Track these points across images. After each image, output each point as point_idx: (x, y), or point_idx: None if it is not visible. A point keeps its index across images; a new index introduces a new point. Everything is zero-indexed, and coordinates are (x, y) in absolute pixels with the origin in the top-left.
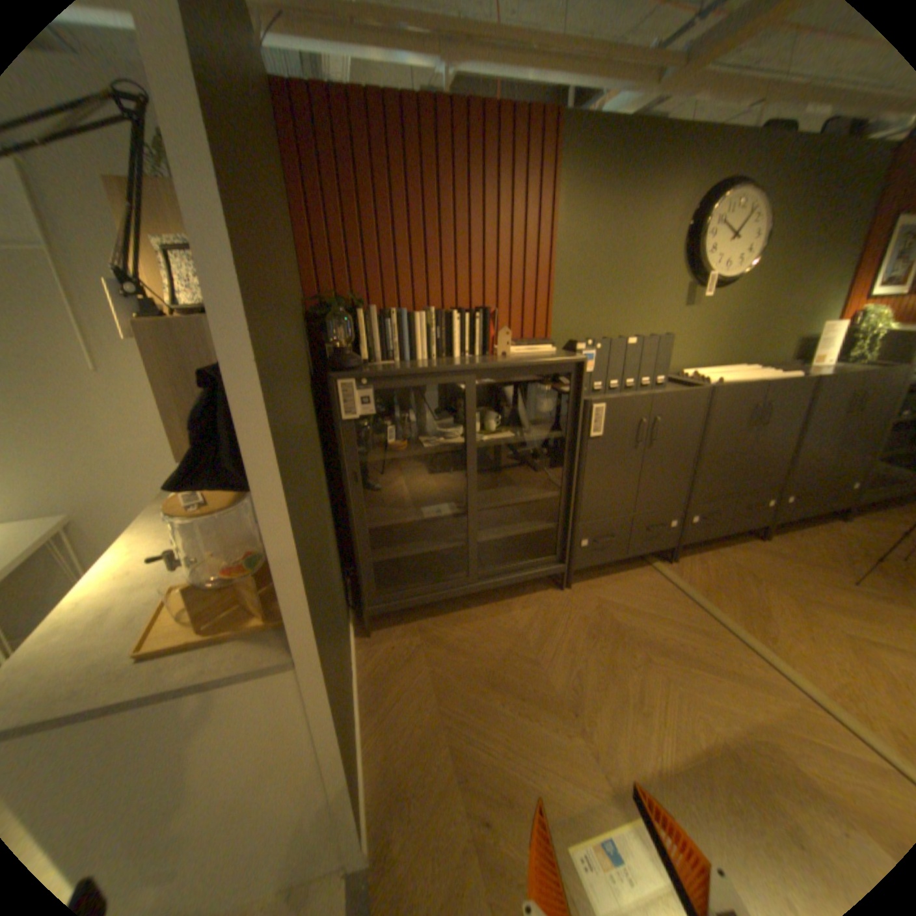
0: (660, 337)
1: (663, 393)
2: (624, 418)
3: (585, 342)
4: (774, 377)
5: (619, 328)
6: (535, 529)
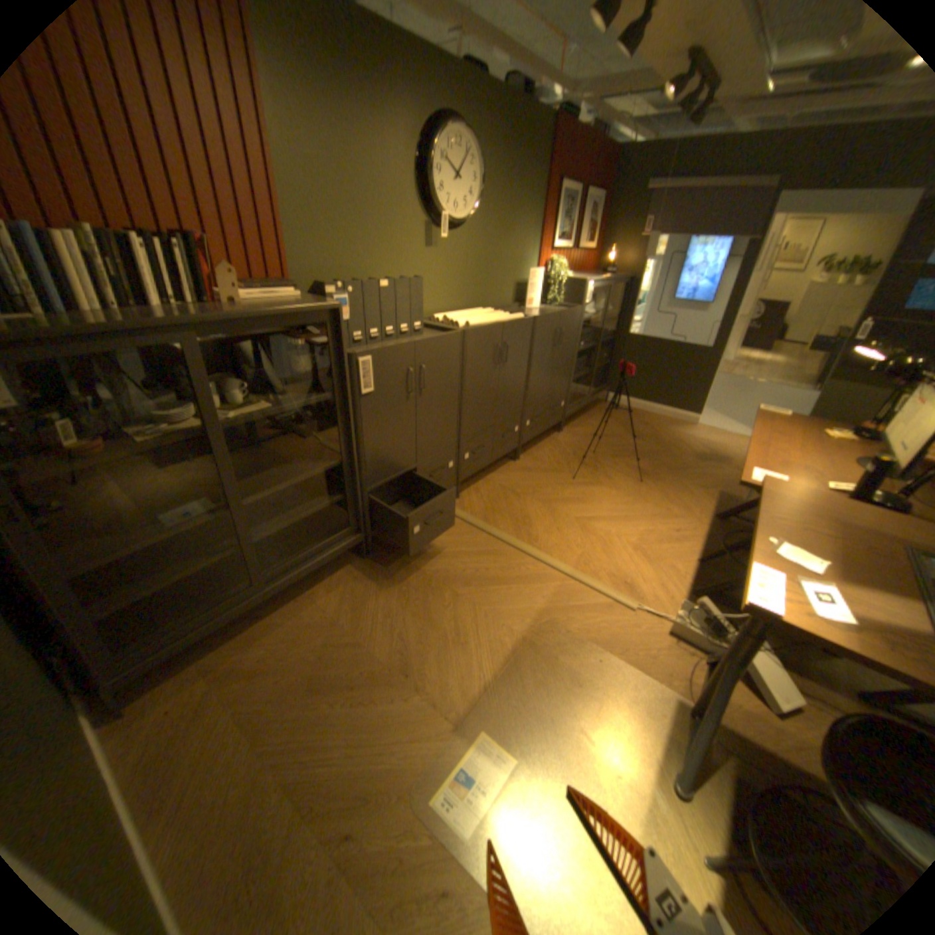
0: (409, 280)
1: (423, 340)
2: (392, 370)
3: (334, 284)
4: (505, 319)
5: (366, 269)
6: (321, 506)
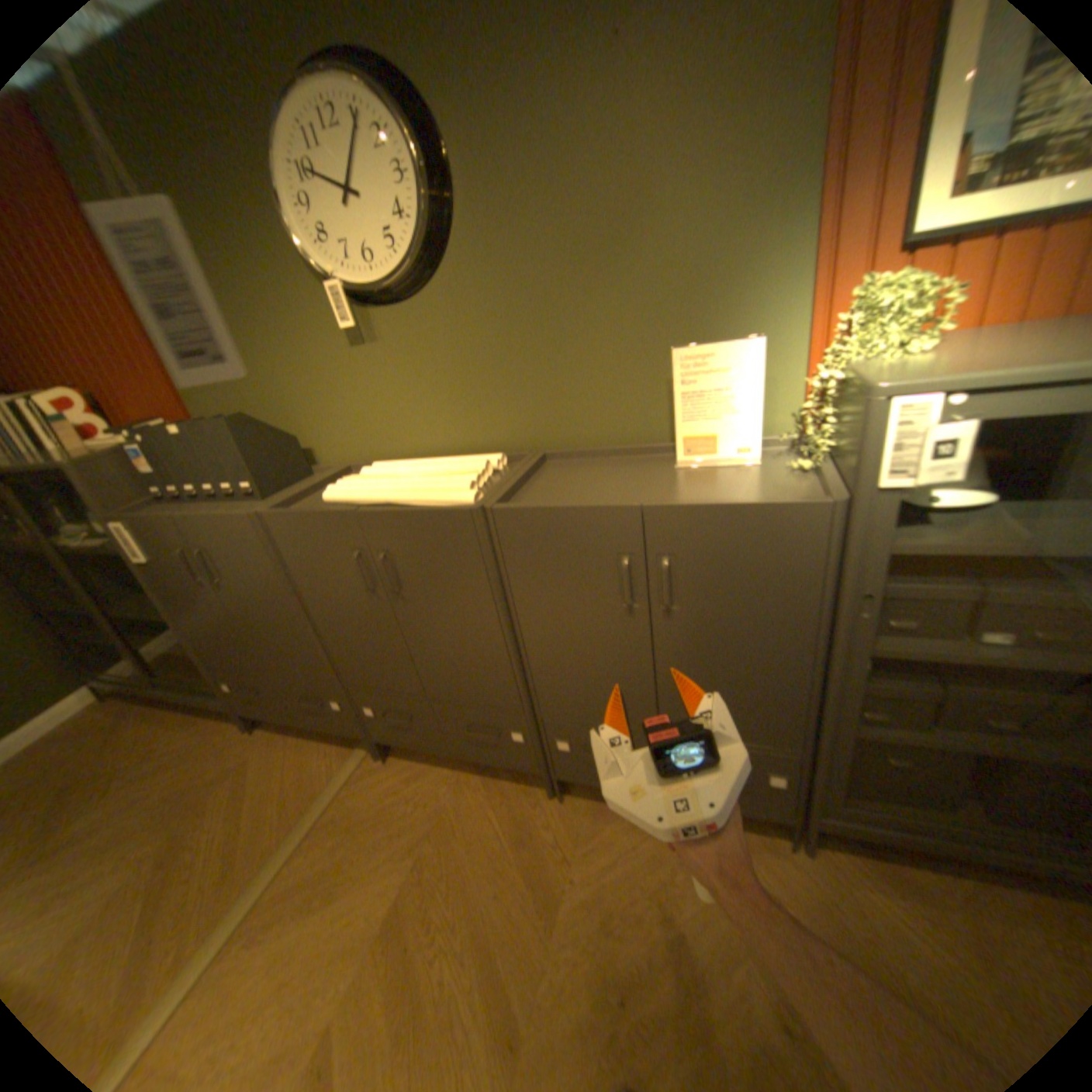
0: (202, 422)
1: (183, 514)
2: (156, 544)
3: (119, 432)
4: (409, 498)
5: (265, 394)
6: (178, 652)
